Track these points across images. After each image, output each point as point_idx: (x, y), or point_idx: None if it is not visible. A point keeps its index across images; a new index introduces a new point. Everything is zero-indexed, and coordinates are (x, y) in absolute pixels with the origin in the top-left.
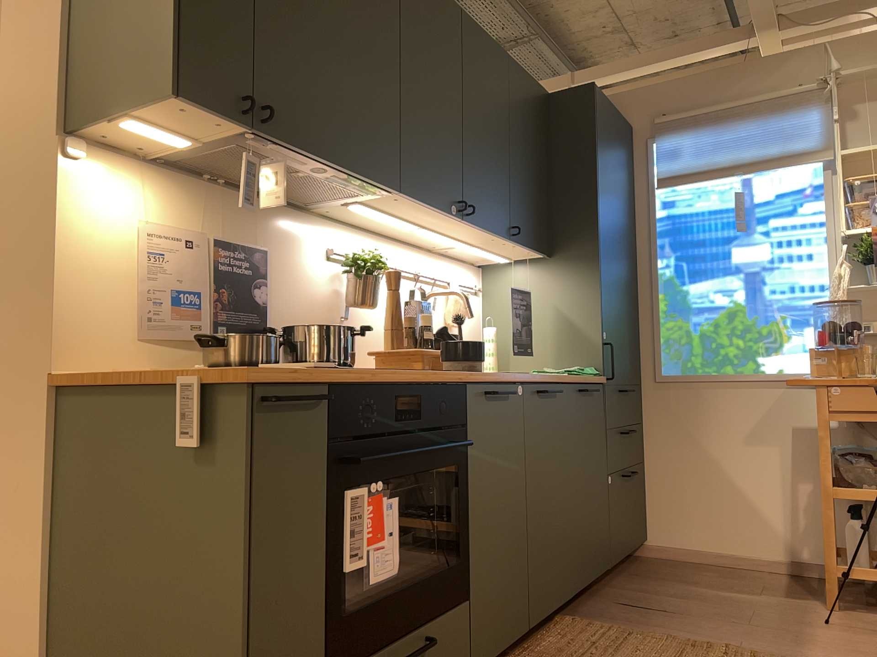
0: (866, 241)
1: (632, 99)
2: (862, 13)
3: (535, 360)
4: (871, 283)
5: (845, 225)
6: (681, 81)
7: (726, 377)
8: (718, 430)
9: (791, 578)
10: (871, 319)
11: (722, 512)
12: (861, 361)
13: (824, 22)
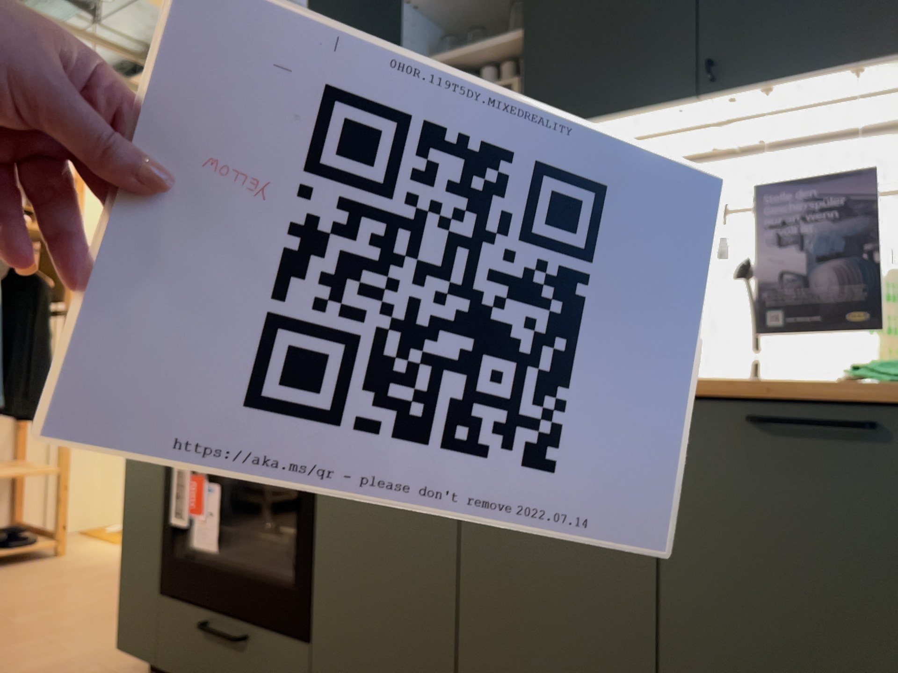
0: None
1: None
2: None
3: None
4: None
5: None
6: None
7: None
8: None
9: None
10: None
11: None
12: None
13: None
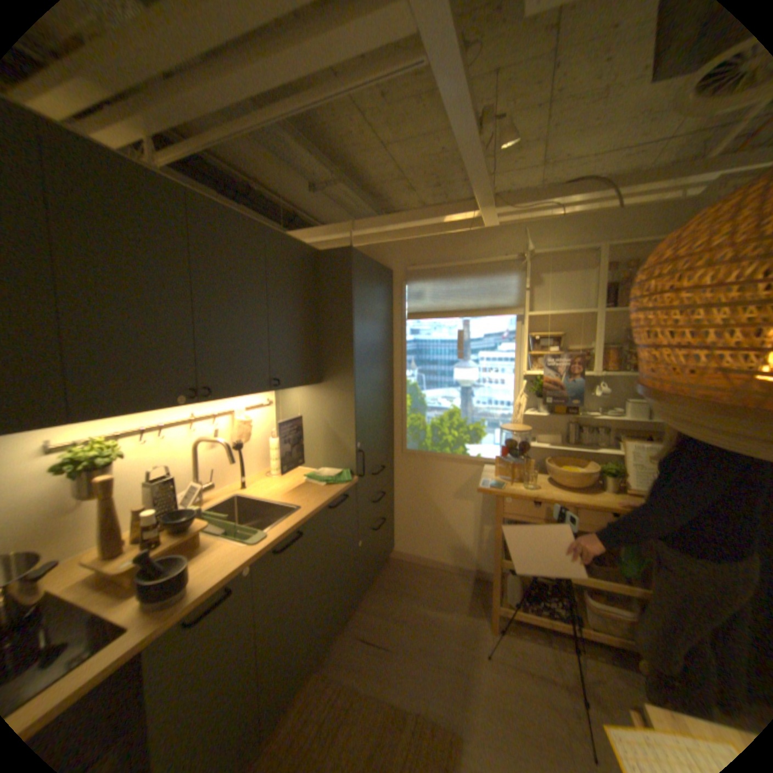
0: (540, 380)
1: (393, 248)
2: (556, 200)
3: (310, 458)
4: (540, 410)
5: (527, 363)
6: (426, 239)
7: (444, 456)
8: (438, 488)
9: (474, 586)
10: (537, 429)
11: (438, 538)
12: (527, 473)
13: (529, 204)
